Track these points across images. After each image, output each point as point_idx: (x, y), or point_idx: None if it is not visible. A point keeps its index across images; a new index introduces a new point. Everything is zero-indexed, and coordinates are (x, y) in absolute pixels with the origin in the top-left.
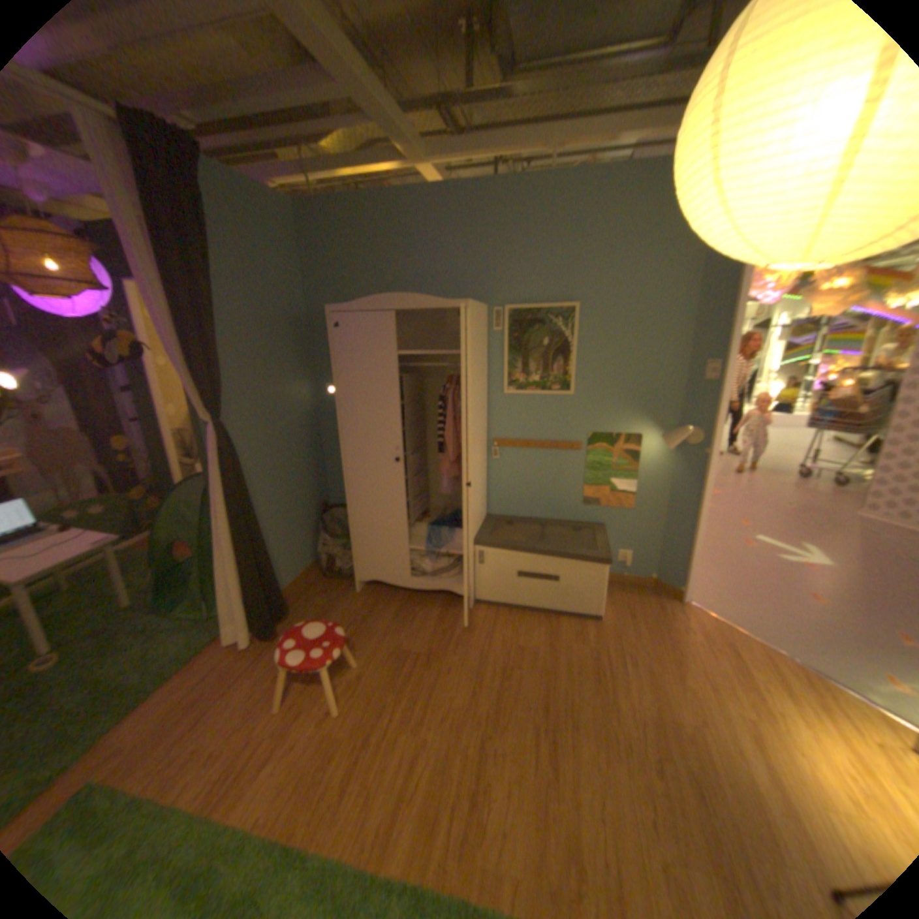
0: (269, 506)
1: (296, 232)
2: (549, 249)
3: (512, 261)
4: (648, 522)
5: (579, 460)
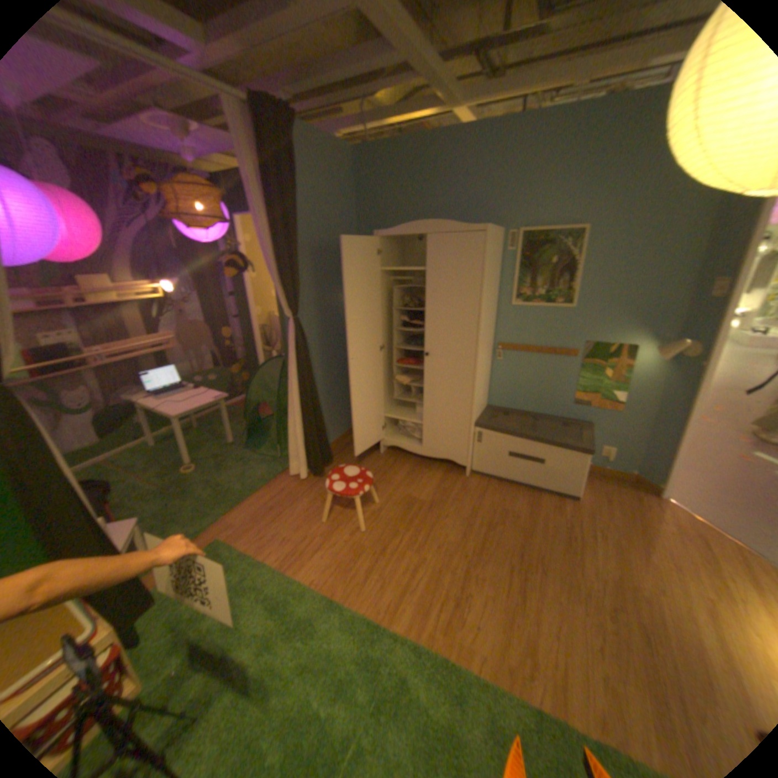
0: (324, 383)
1: (354, 172)
2: (566, 176)
3: (530, 188)
4: (635, 425)
5: (575, 365)
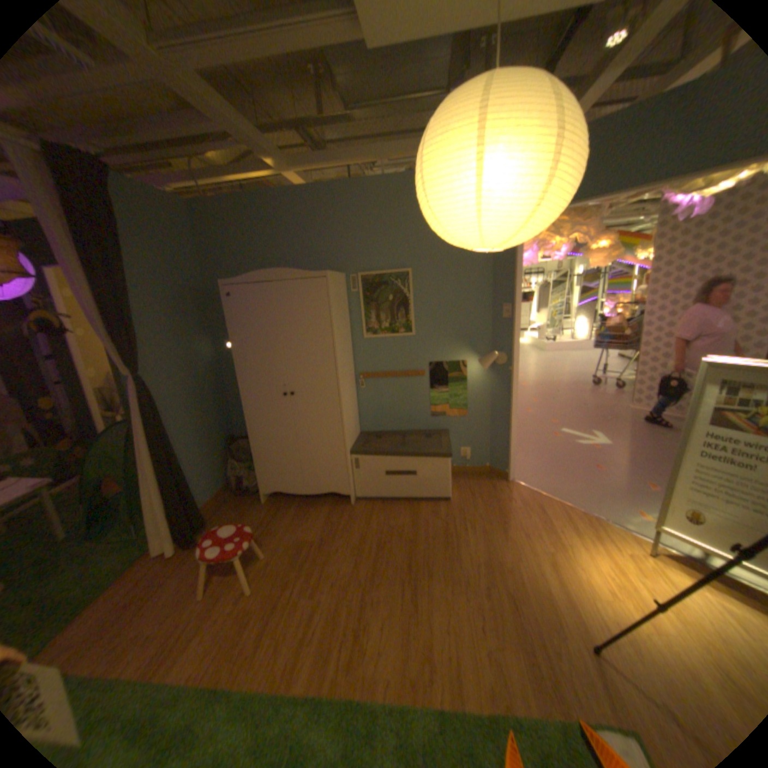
0: (183, 442)
1: (190, 225)
2: (385, 231)
3: (359, 241)
4: (478, 425)
5: (424, 383)
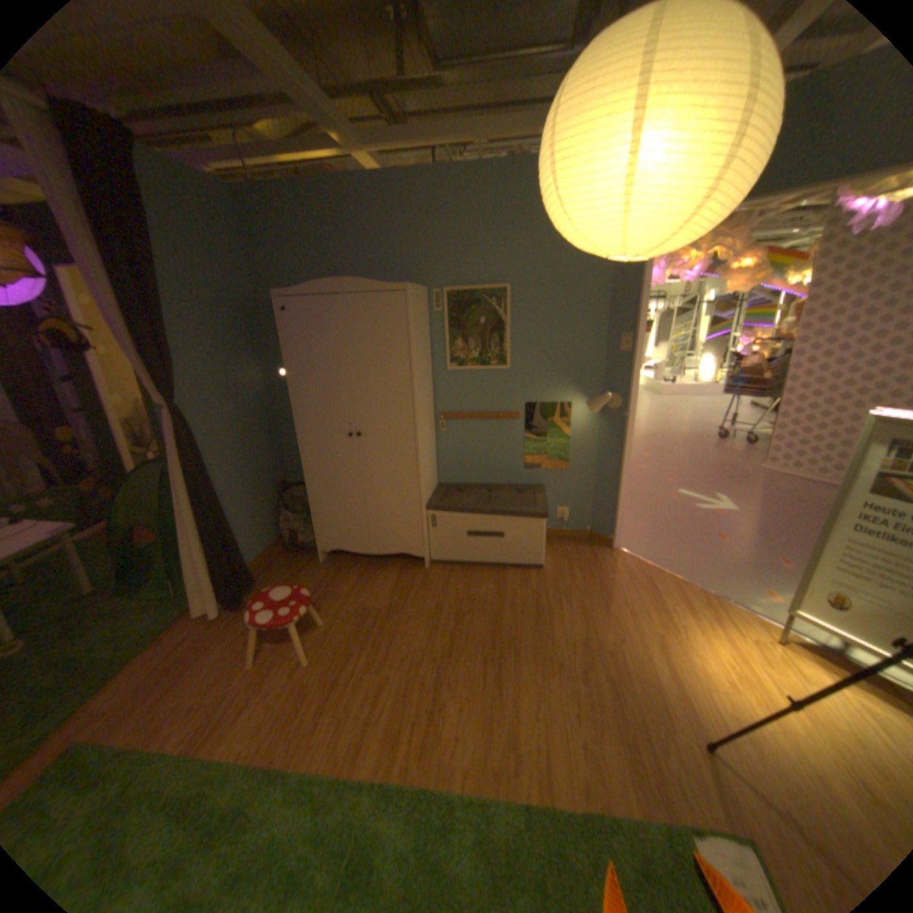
0: (228, 487)
1: (236, 218)
2: (480, 235)
3: (447, 246)
4: (580, 481)
5: (518, 429)
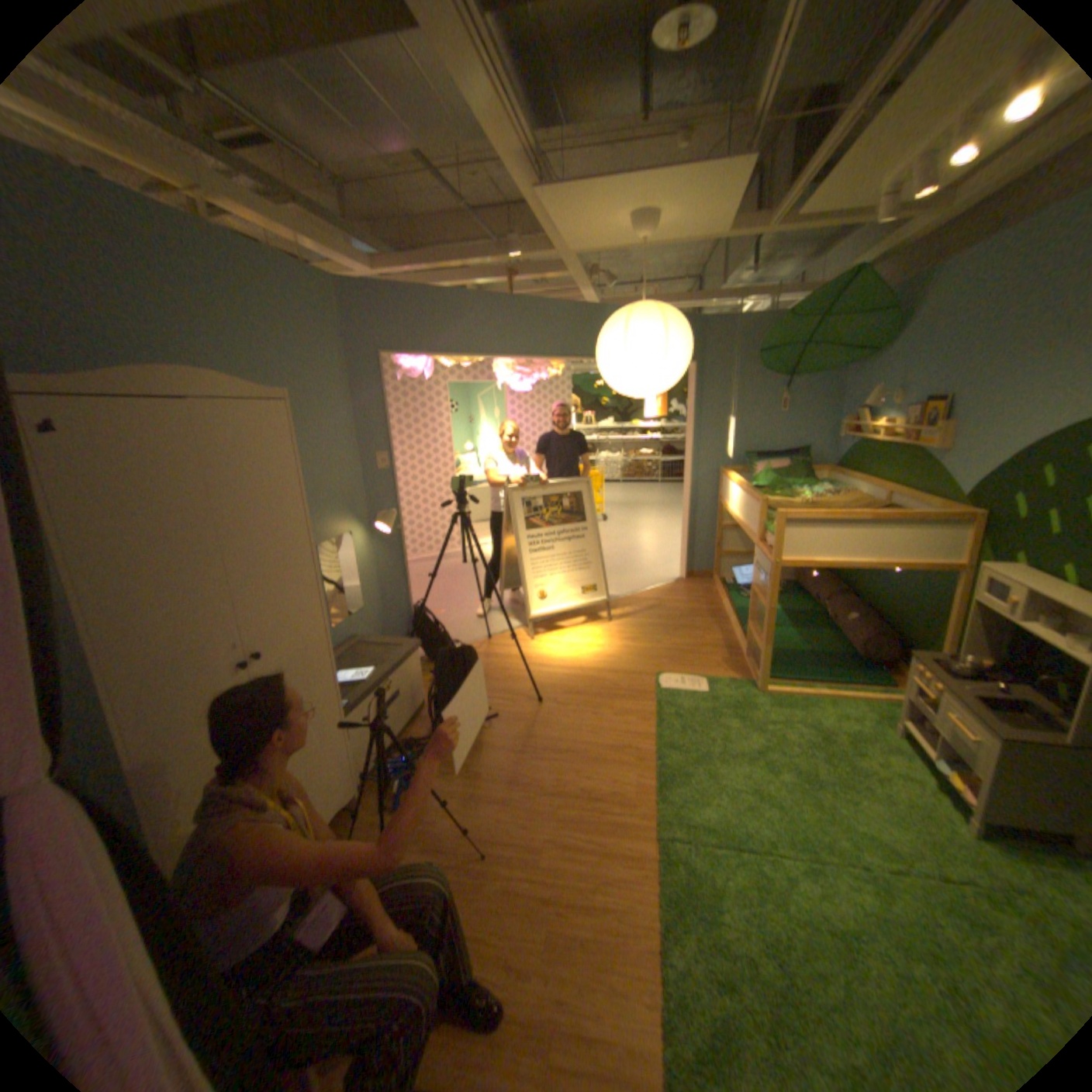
0: None
1: None
2: (229, 329)
3: (187, 334)
4: (372, 614)
5: None
